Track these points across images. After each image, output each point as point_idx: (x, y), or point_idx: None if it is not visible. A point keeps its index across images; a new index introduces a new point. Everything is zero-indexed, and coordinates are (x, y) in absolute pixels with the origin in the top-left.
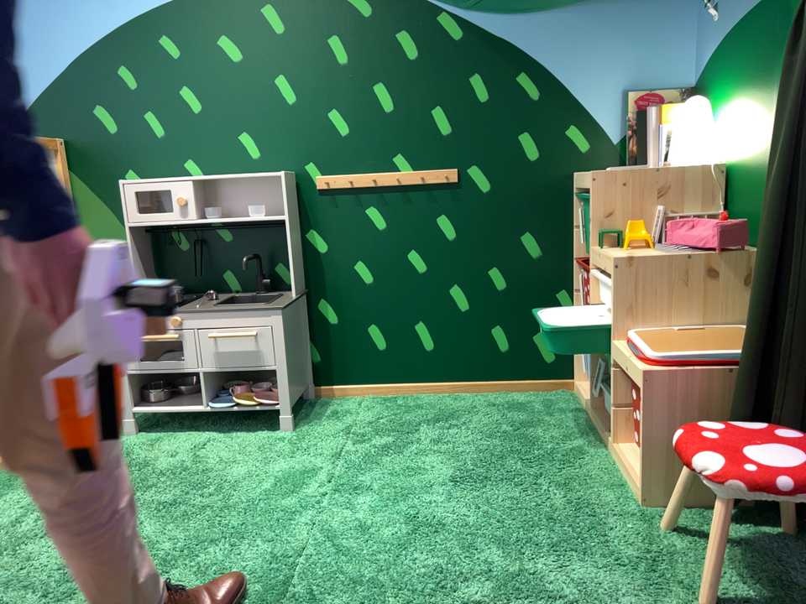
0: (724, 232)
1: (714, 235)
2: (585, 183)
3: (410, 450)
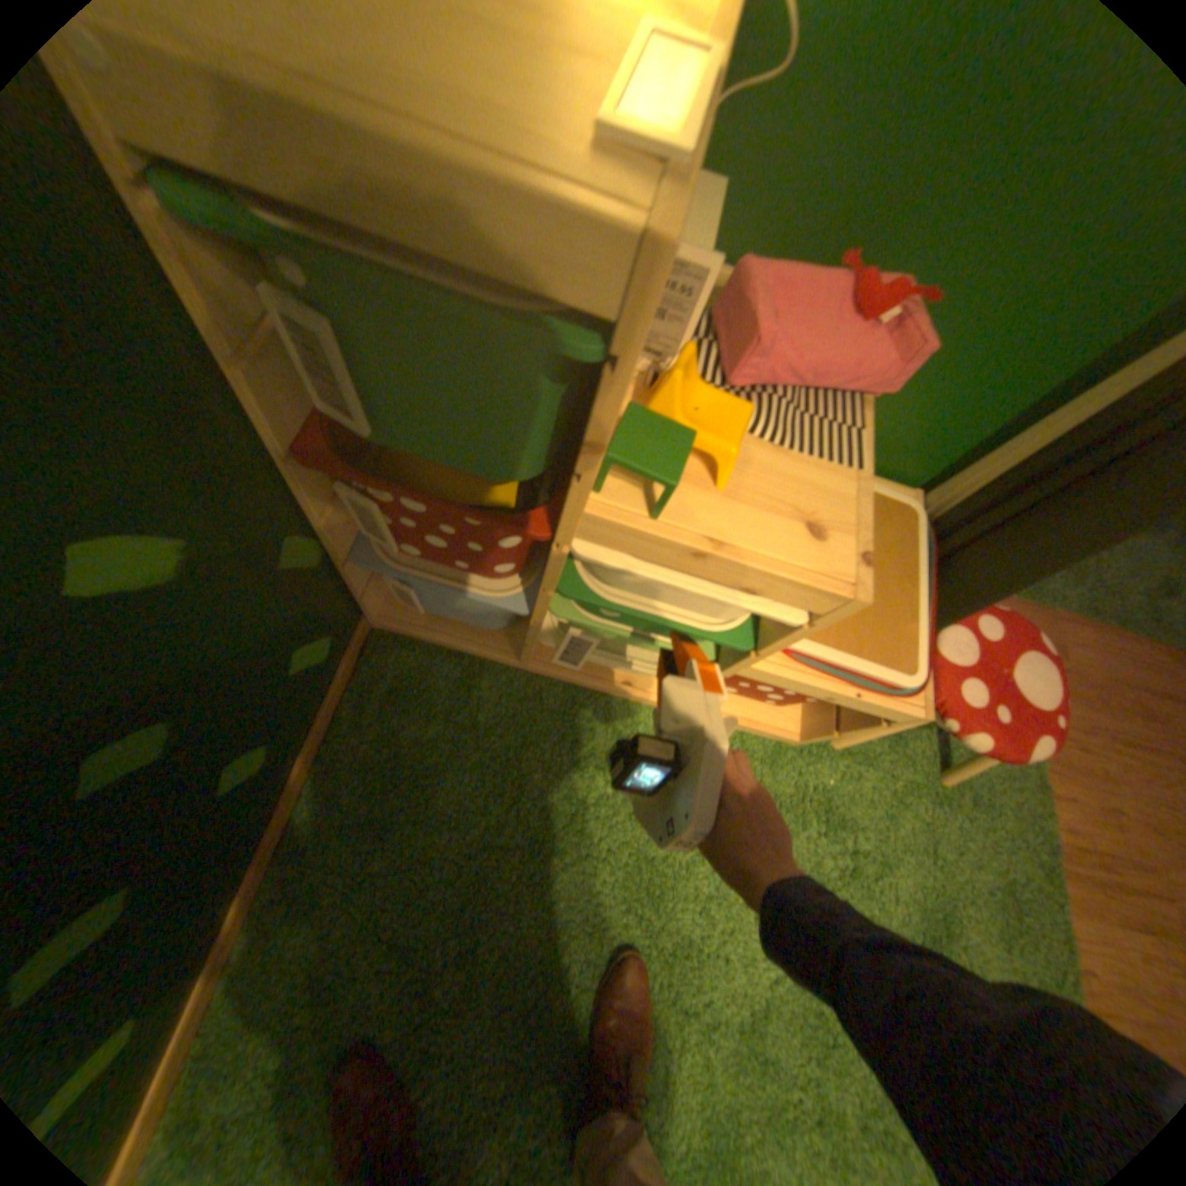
0: (925, 356)
1: (907, 369)
2: (461, 226)
3: (541, 1093)
